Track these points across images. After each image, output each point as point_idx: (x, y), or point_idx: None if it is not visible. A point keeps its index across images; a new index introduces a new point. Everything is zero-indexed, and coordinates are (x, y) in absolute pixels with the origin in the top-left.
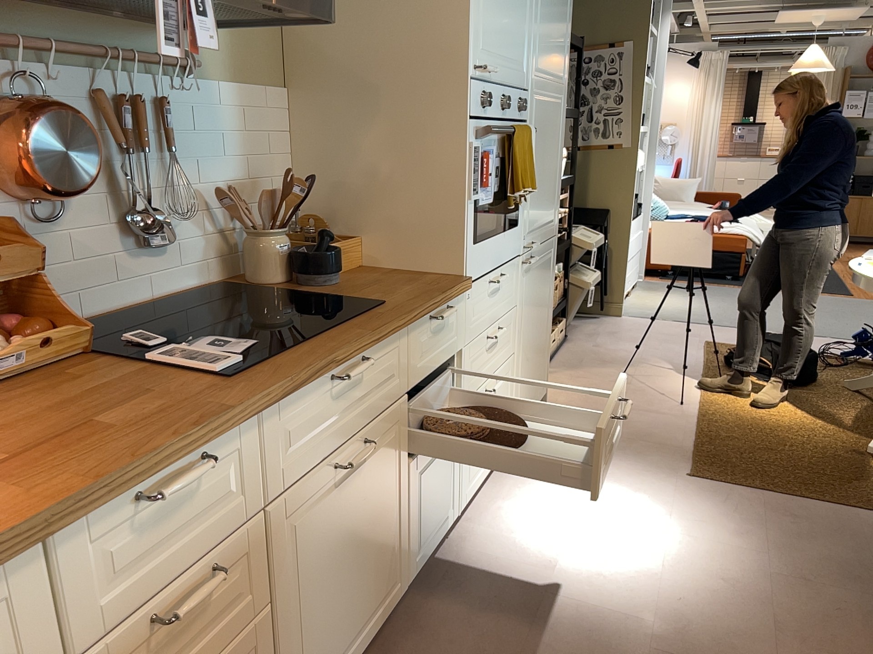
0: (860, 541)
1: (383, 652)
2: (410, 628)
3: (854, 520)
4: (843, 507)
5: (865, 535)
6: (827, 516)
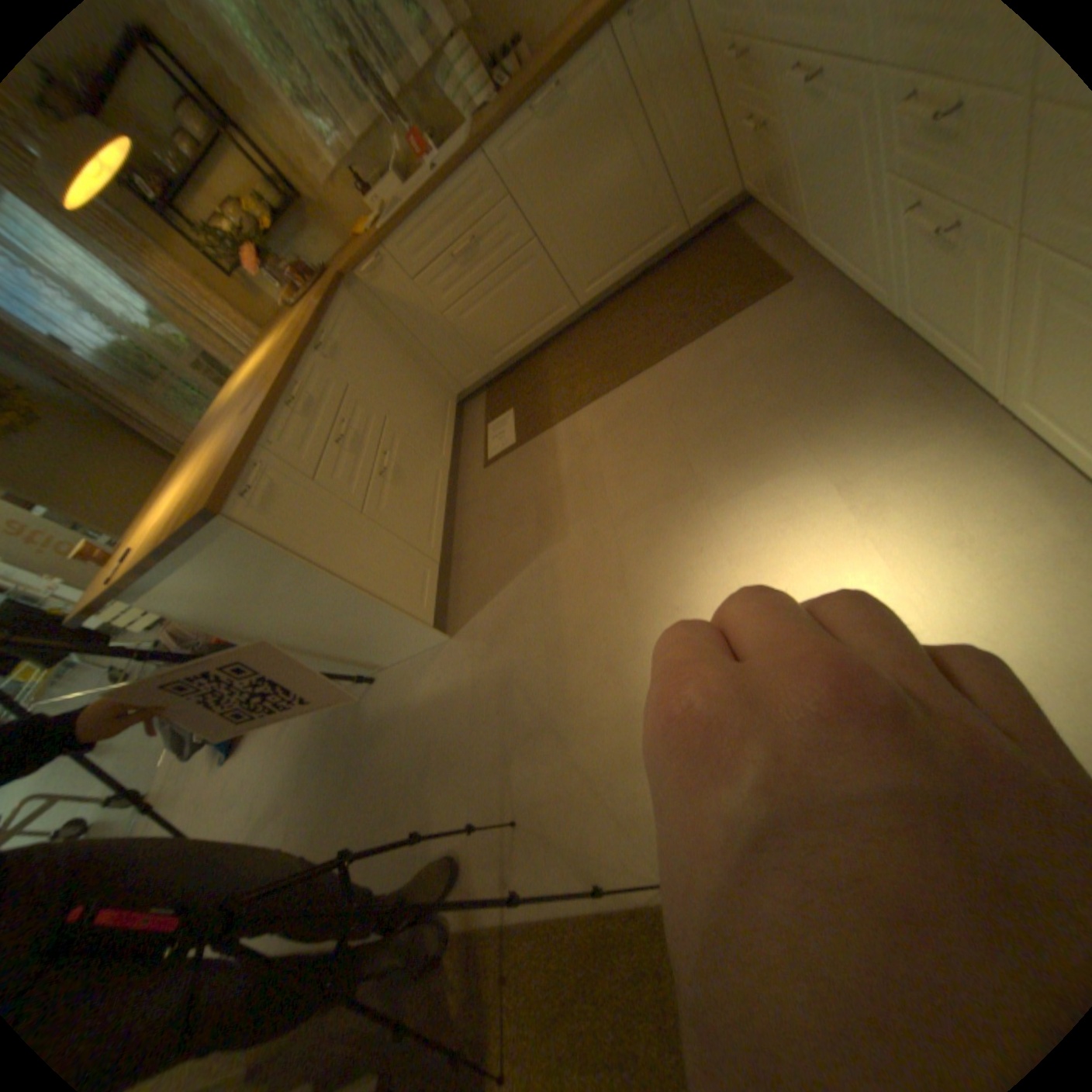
0: (563, 806)
1: (876, 320)
2: (885, 342)
3: (566, 873)
4: (579, 916)
5: (556, 832)
6: (598, 862)
